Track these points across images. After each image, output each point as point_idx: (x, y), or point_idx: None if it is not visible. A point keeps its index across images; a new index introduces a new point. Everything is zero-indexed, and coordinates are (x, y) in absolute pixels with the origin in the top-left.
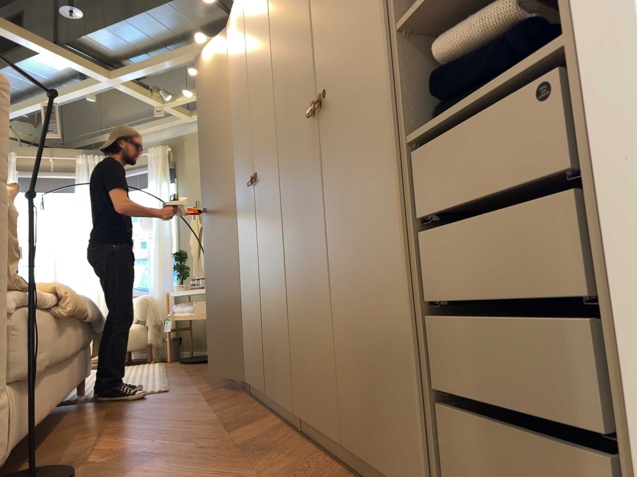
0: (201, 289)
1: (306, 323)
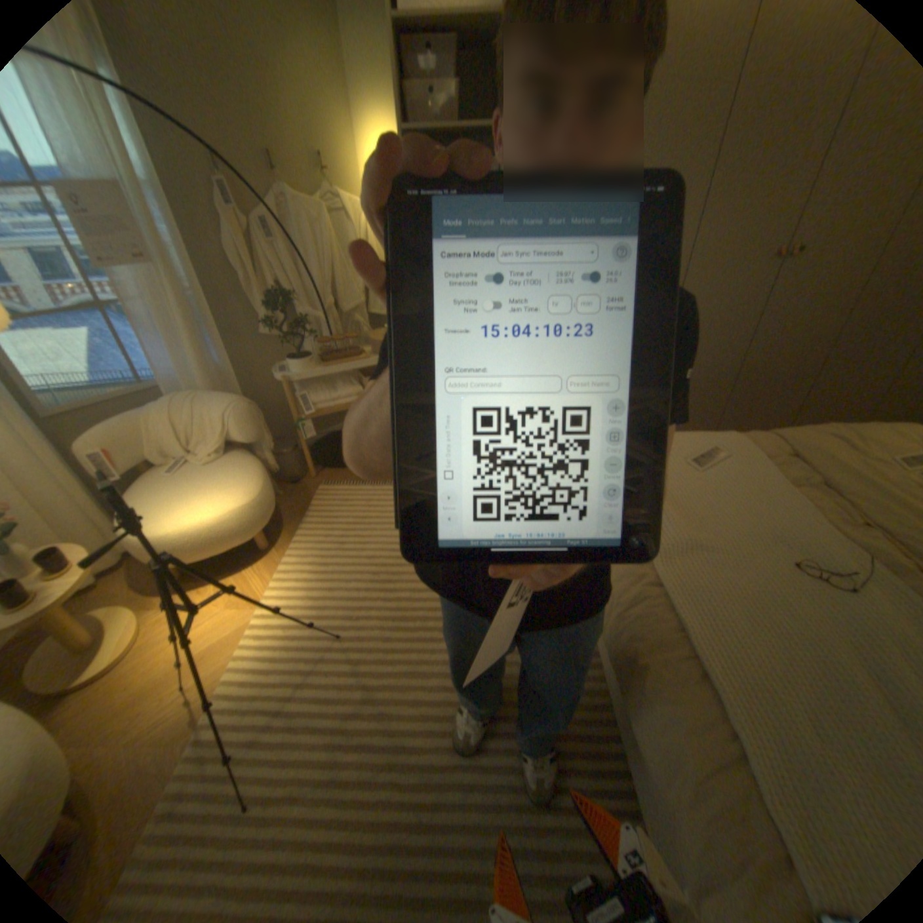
0: (362, 360)
1: (848, 384)
